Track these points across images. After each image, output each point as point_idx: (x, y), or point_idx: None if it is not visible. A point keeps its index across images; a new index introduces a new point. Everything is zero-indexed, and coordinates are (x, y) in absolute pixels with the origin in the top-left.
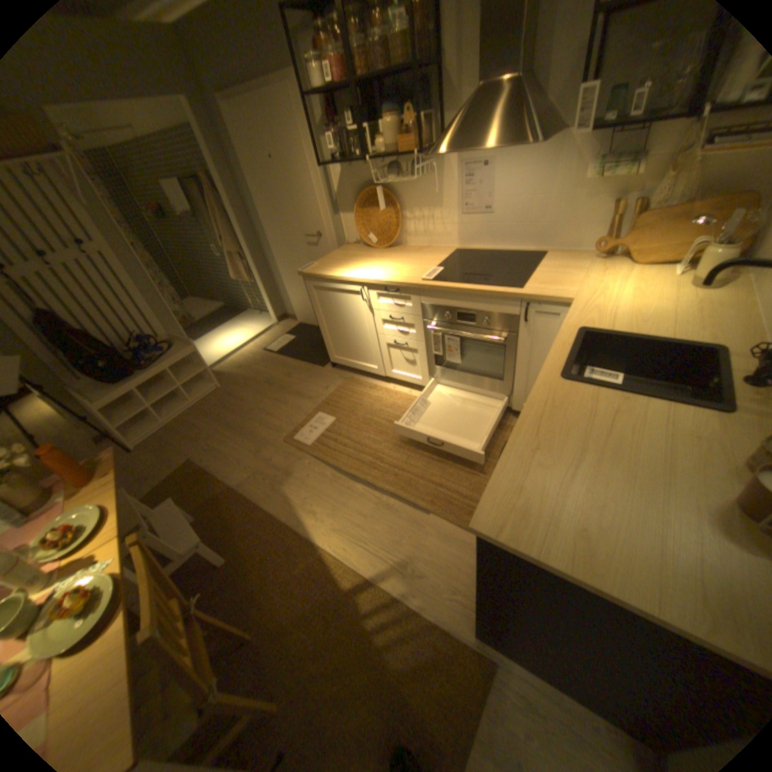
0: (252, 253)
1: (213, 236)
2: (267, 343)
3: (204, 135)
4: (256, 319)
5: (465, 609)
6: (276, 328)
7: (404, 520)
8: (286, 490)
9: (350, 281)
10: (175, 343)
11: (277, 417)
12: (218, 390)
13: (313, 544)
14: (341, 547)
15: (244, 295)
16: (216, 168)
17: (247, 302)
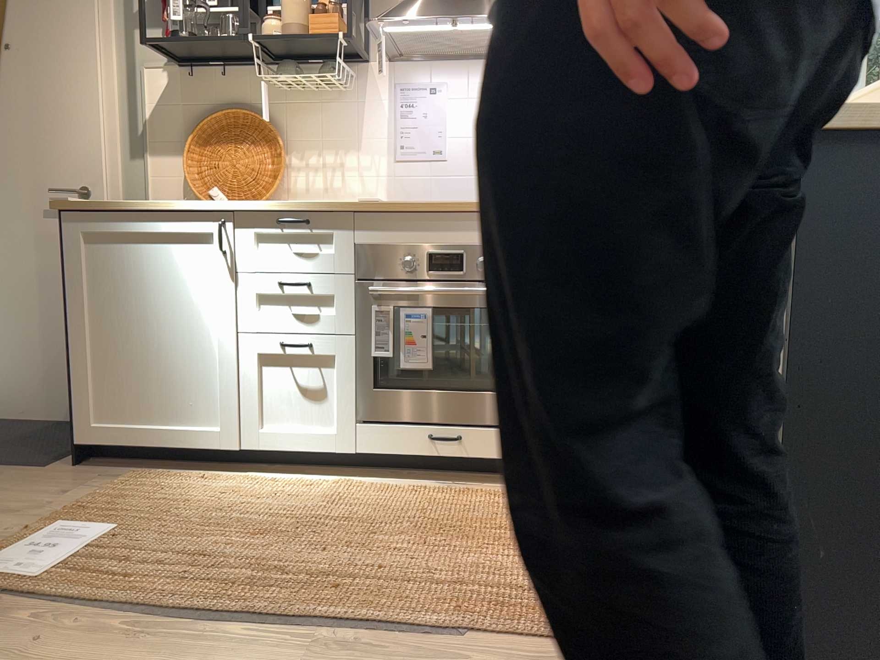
0: None
1: None
2: None
3: None
4: None
5: None
6: None
7: None
8: None
9: (194, 212)
10: None
11: None
12: None
13: None
14: None
15: None
16: None
17: None
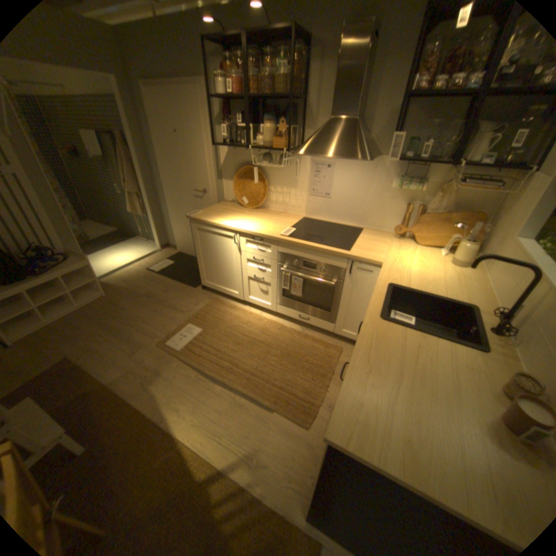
0: (148, 195)
1: (117, 178)
2: (150, 264)
3: (124, 105)
4: (143, 244)
5: (298, 495)
6: (159, 253)
7: (253, 417)
8: (155, 388)
9: (227, 228)
10: (70, 256)
11: (153, 325)
12: (102, 298)
13: (174, 438)
14: (199, 441)
15: (135, 225)
16: (129, 130)
17: (137, 230)
